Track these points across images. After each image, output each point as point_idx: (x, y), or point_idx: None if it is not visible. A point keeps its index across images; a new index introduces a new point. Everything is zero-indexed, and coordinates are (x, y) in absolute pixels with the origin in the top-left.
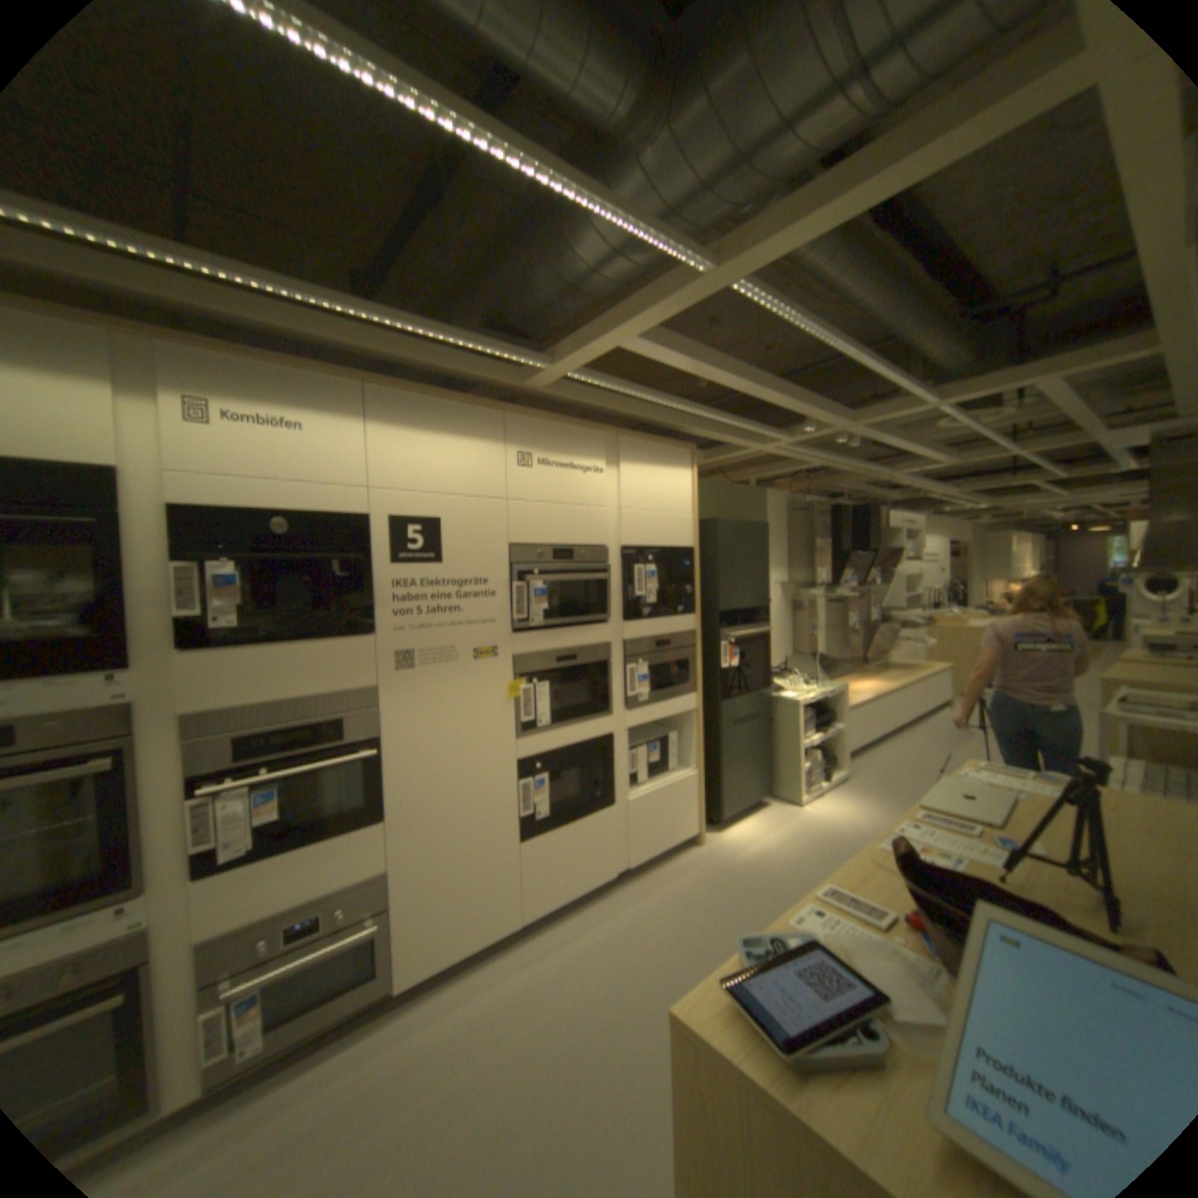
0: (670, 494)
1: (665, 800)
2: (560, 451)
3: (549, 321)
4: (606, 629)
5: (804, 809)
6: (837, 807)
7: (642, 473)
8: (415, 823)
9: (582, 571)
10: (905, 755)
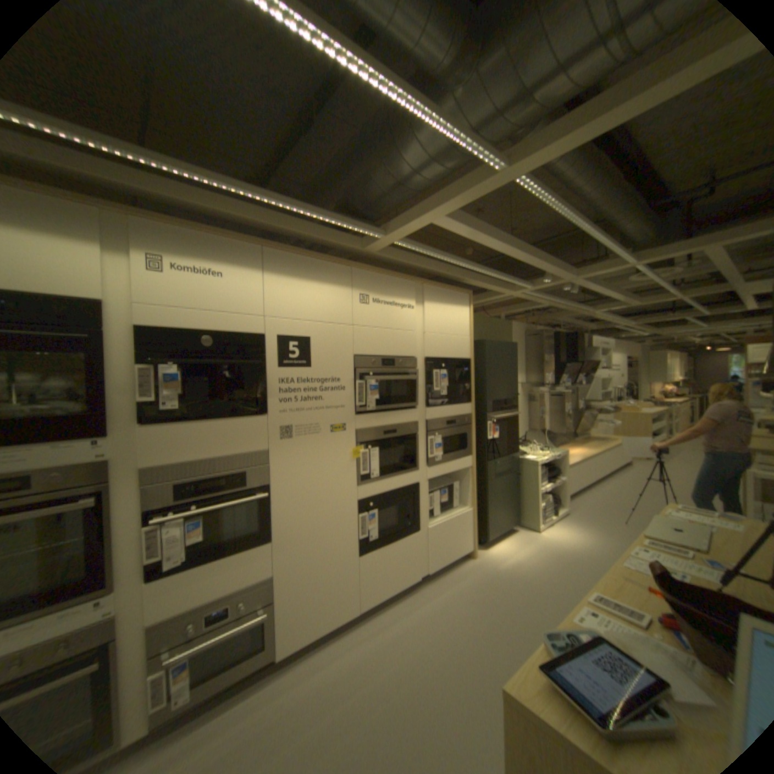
0: (455, 323)
1: (452, 528)
2: (386, 293)
3: (382, 207)
4: (415, 413)
5: (541, 534)
6: (563, 533)
7: (438, 309)
8: (291, 543)
9: (400, 373)
10: (604, 498)
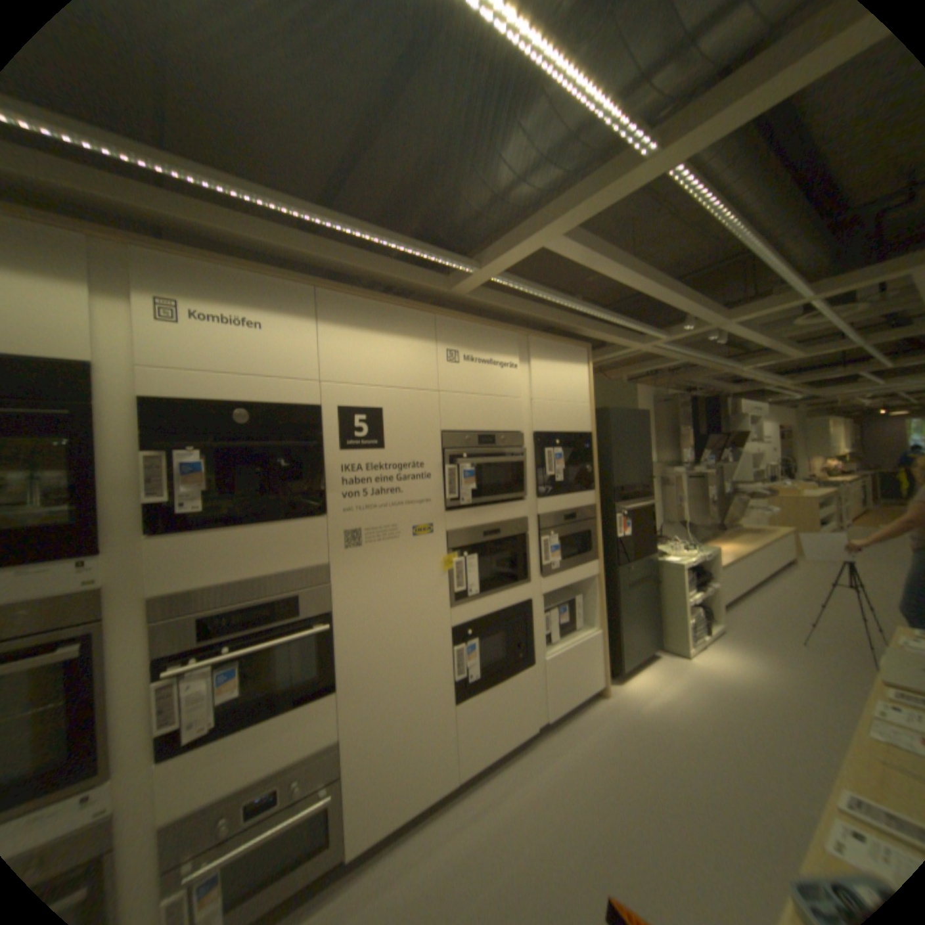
0: (571, 386)
1: (576, 657)
2: (482, 348)
3: (473, 233)
4: (523, 505)
5: (692, 661)
6: (721, 659)
7: (548, 368)
8: (364, 691)
9: (502, 453)
10: (768, 609)
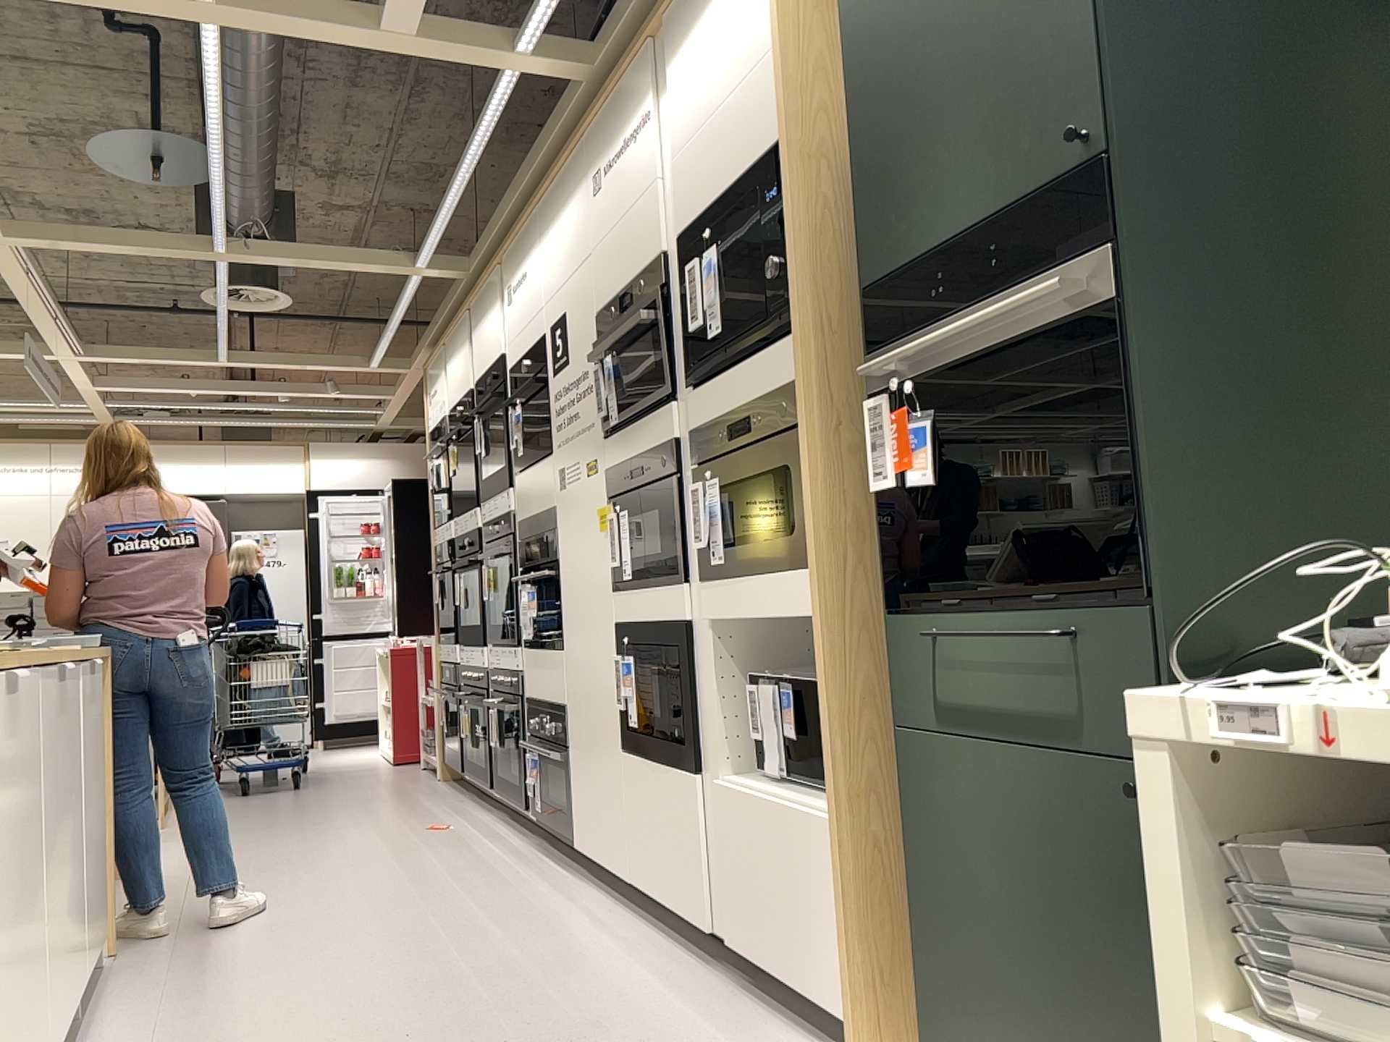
0: (736, 40)
1: (773, 837)
2: (617, 131)
3: None
4: (671, 411)
5: None
6: None
7: (693, 50)
8: (573, 664)
9: (644, 313)
10: None
